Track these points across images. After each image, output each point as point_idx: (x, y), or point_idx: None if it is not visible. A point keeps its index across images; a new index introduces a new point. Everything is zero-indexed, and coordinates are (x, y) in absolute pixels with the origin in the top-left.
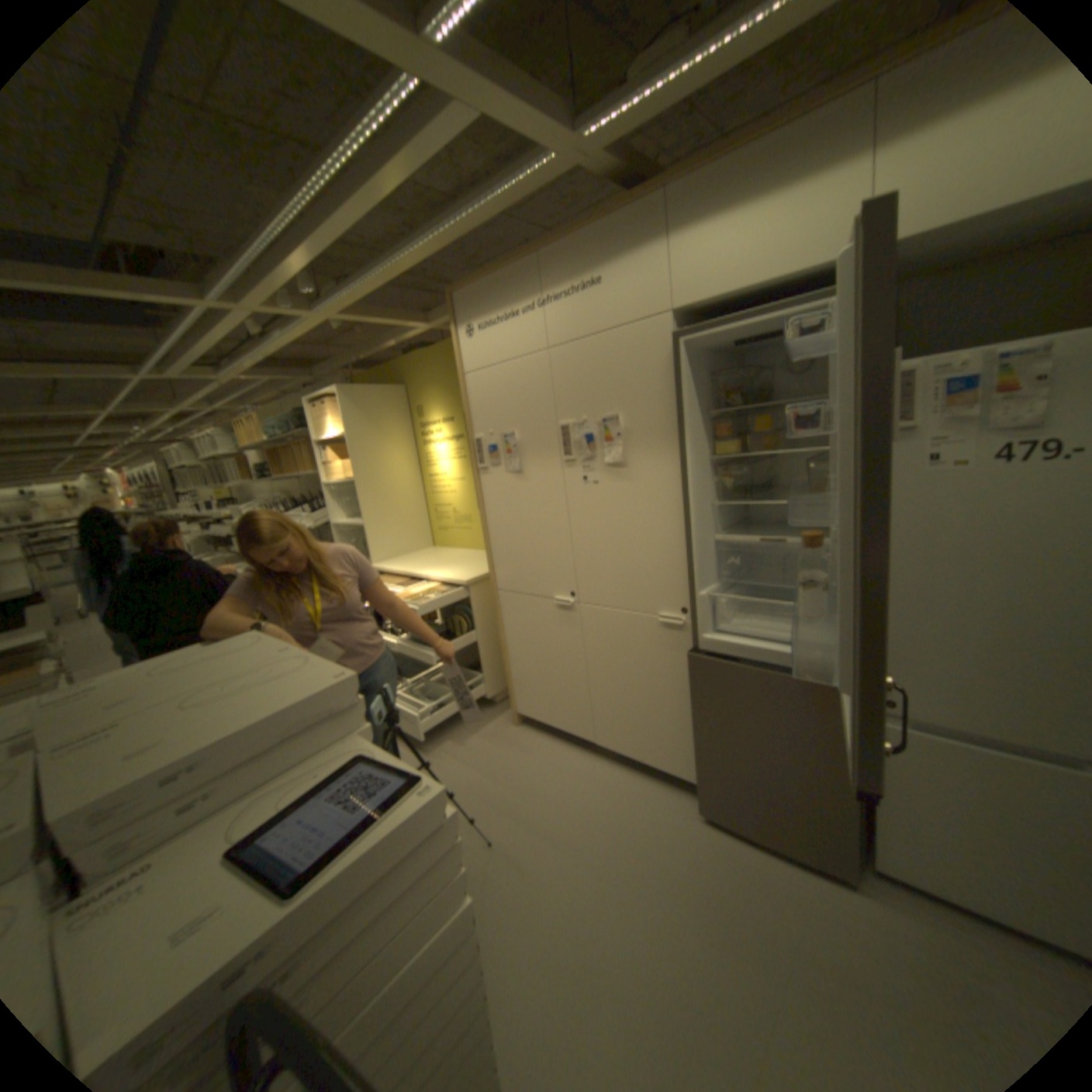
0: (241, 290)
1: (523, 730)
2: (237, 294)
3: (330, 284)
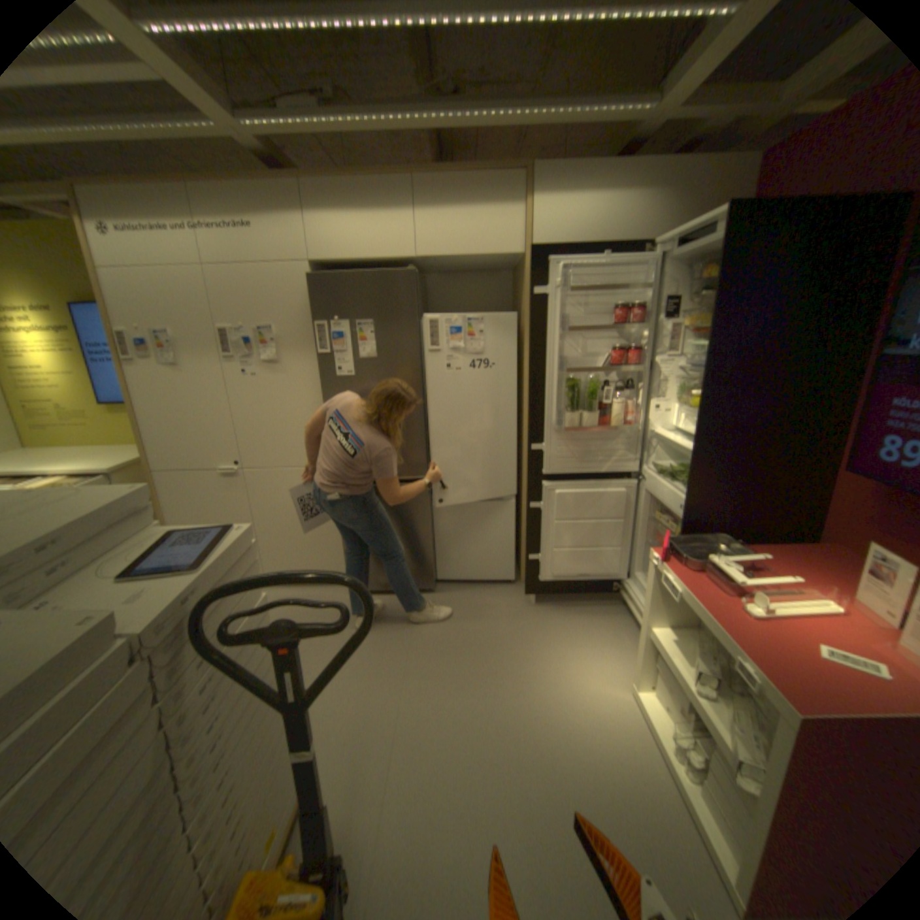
0: None
1: None
2: None
3: None
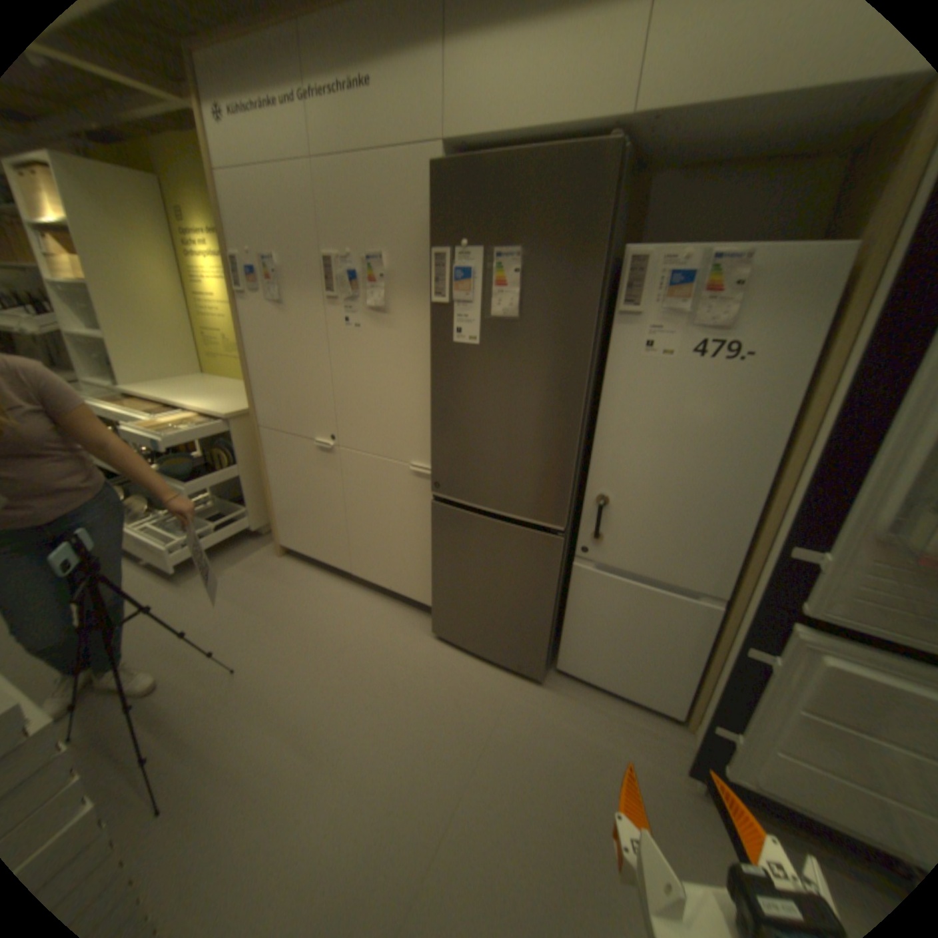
0: None
1: (287, 560)
2: None
3: None
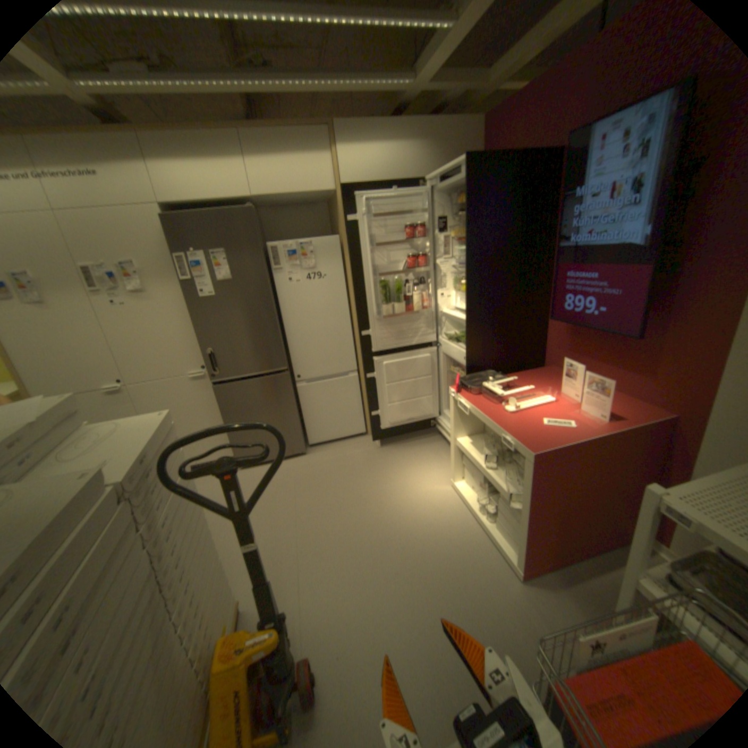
0: None
1: None
2: None
3: None
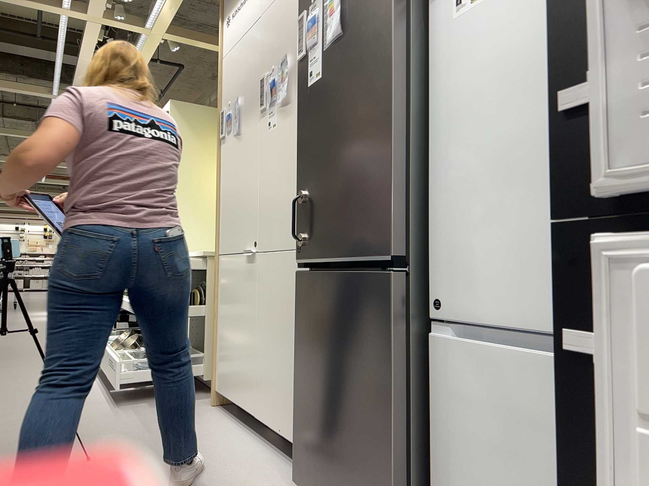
0: (89, 3)
1: (215, 409)
2: (89, 8)
3: (153, 2)
